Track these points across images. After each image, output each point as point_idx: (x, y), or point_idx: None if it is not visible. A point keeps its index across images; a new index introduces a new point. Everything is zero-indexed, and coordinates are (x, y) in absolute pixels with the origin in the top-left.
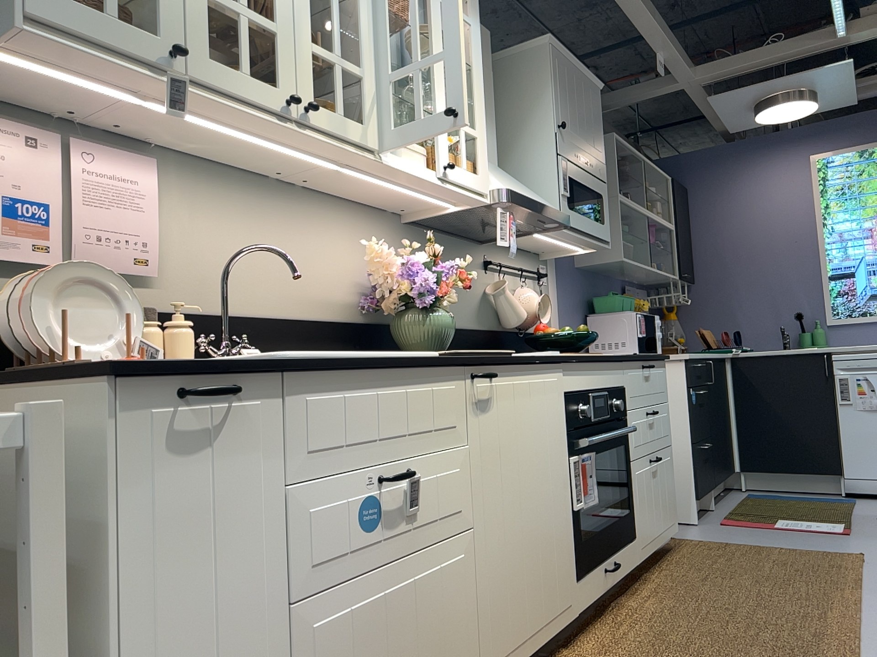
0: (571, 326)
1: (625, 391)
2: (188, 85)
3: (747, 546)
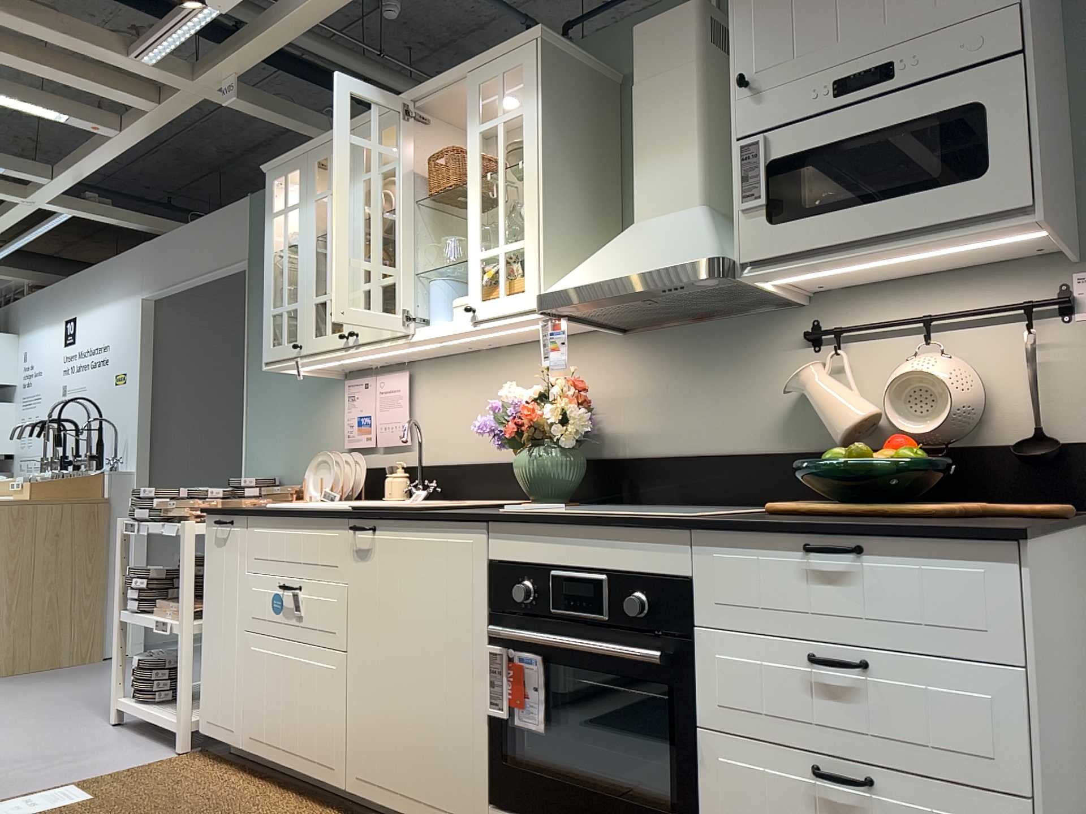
0: None
1: (694, 588)
2: (308, 357)
3: None
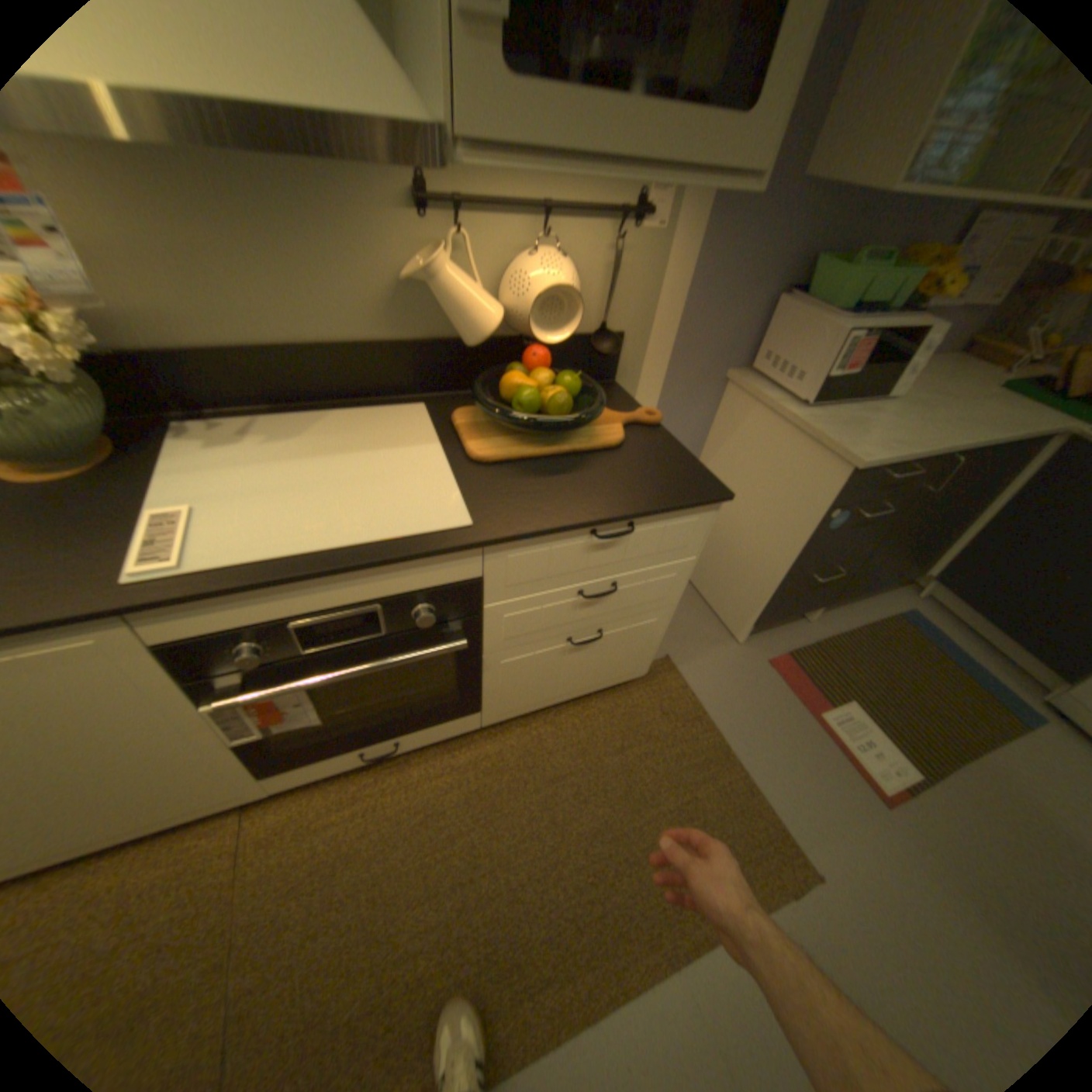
0: (720, 311)
1: (485, 582)
2: None
3: (714, 741)
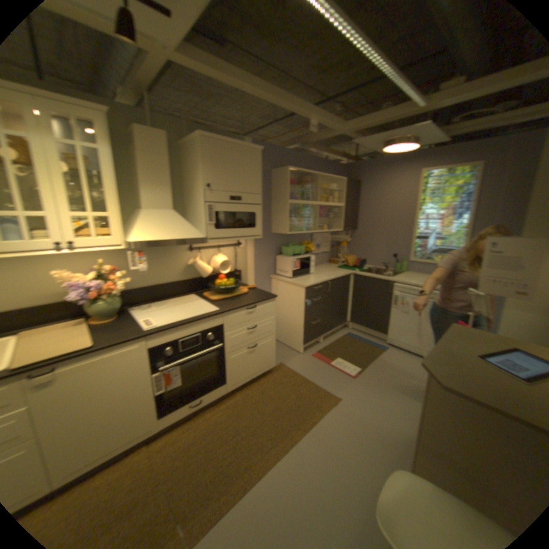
0: (262, 262)
1: (223, 326)
2: None
3: (300, 379)
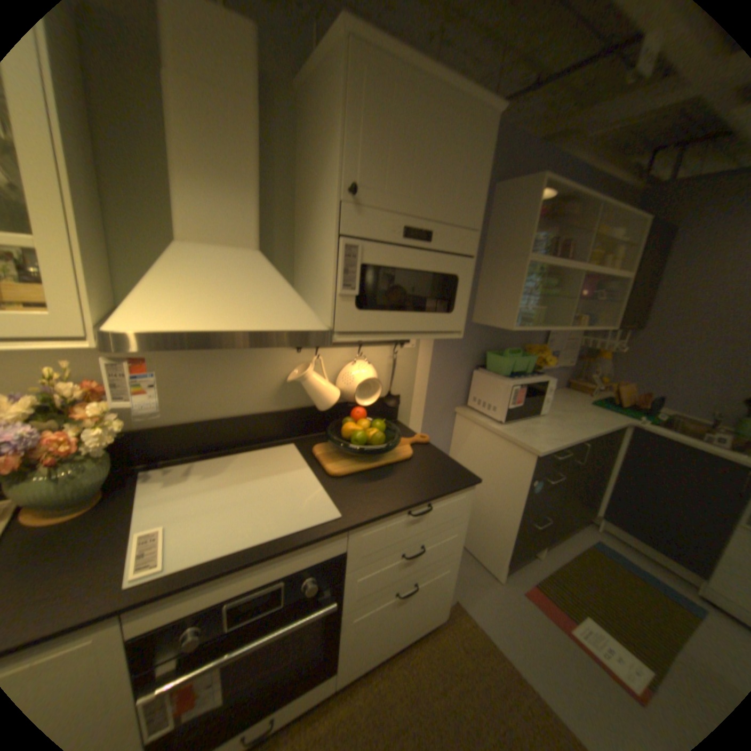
0: (446, 379)
1: (347, 555)
2: None
3: (507, 670)
